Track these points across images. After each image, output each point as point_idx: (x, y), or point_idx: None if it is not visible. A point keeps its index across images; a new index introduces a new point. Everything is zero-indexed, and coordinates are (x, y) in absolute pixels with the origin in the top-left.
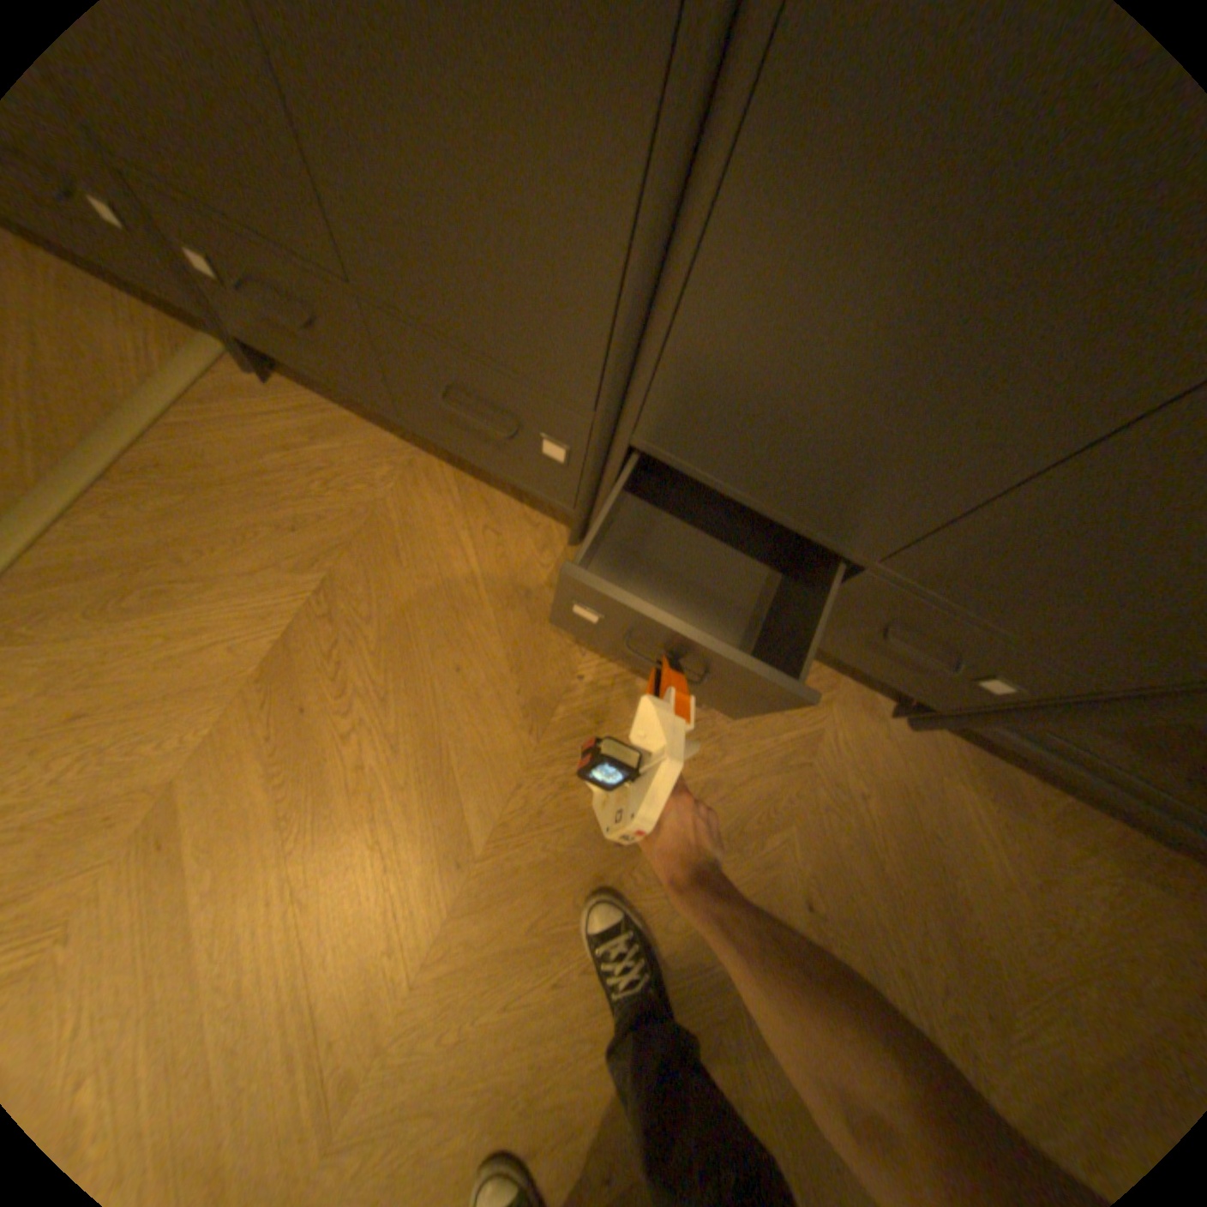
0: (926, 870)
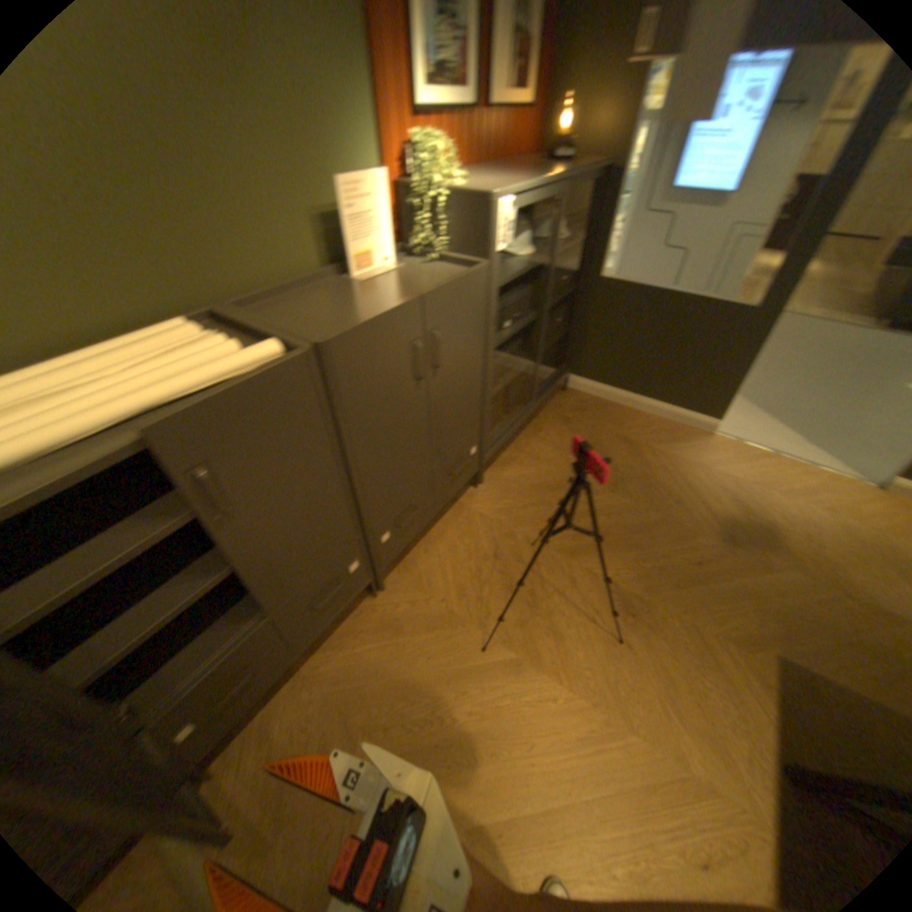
0: (532, 491)
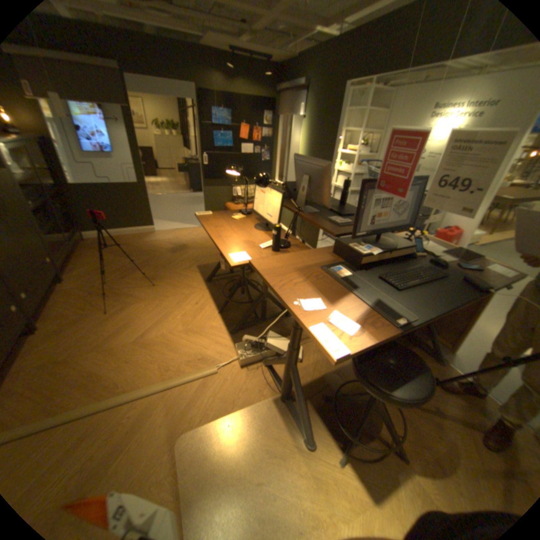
0: (91, 272)
